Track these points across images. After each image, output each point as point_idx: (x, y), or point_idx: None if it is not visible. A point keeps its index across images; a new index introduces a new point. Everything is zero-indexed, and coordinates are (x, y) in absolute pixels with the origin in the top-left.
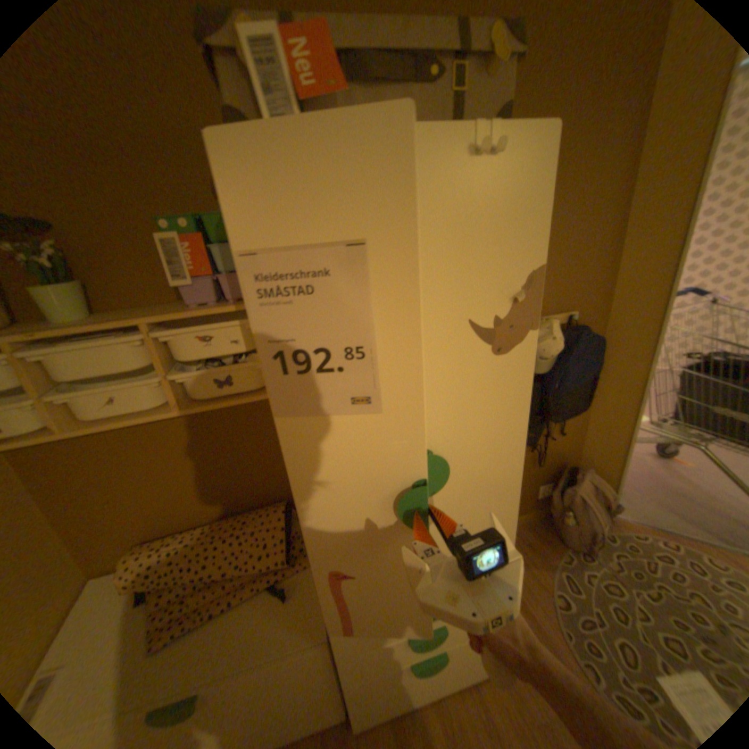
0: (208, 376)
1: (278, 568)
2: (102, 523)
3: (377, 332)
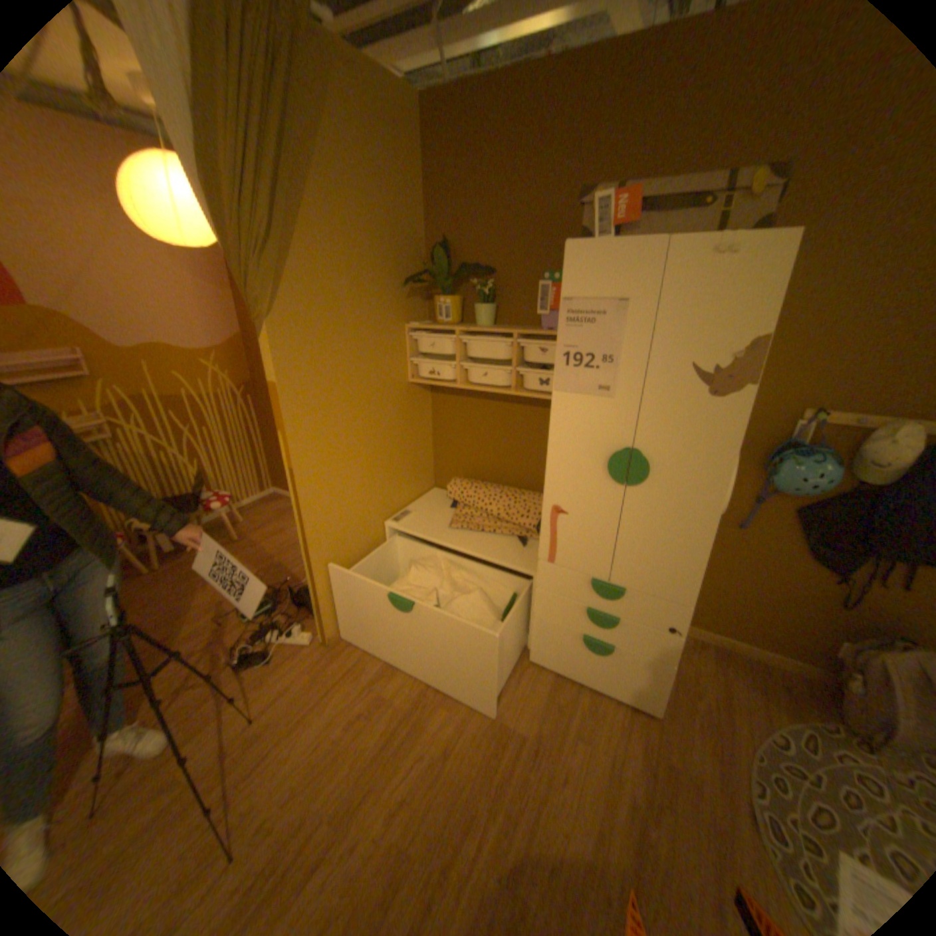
0: (535, 375)
1: (530, 529)
2: (452, 456)
3: (622, 356)
